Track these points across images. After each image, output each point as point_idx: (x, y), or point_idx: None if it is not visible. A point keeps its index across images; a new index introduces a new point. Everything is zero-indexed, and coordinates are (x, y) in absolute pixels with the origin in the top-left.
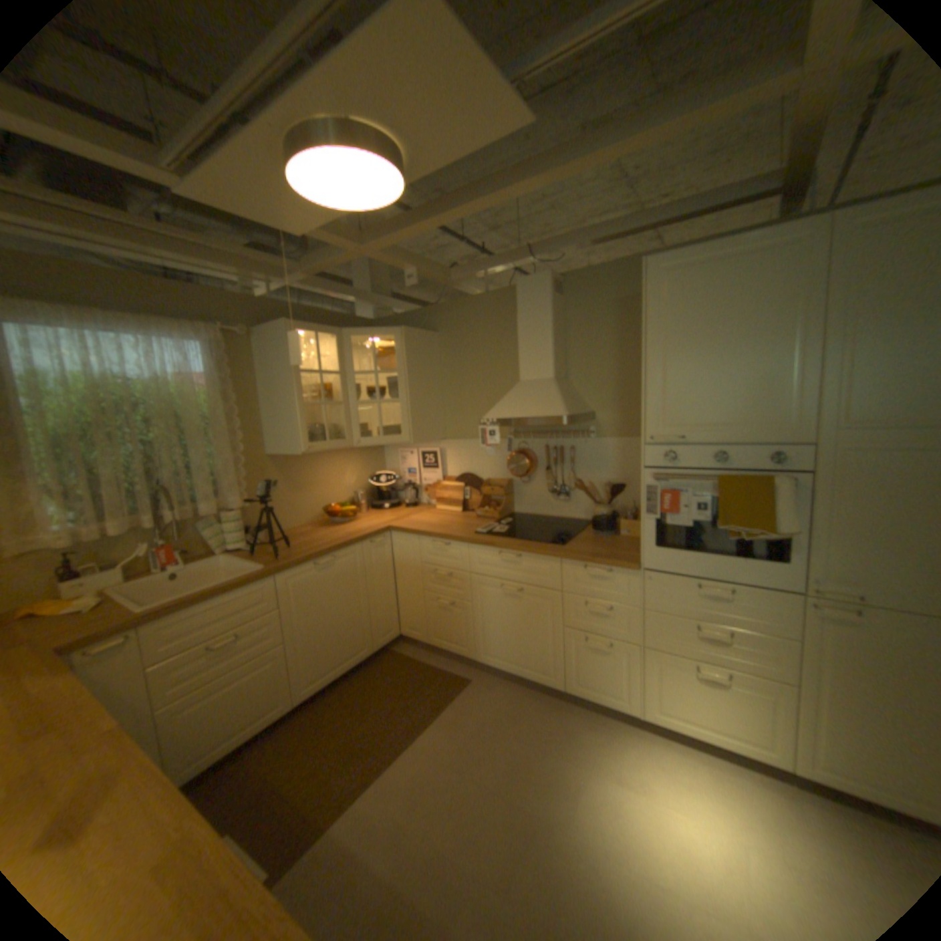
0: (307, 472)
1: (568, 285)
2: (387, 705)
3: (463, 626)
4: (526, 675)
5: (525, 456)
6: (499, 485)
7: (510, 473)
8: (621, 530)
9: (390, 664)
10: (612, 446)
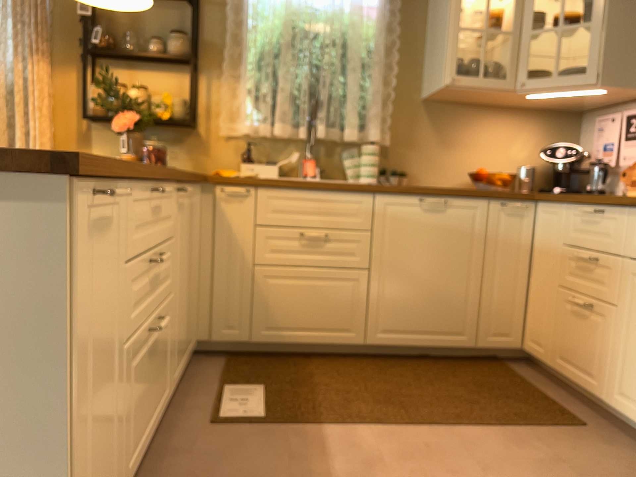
0: (464, 127)
1: None
2: (458, 392)
3: (599, 344)
4: None
5: None
6: None
7: None
8: None
9: (493, 369)
10: None
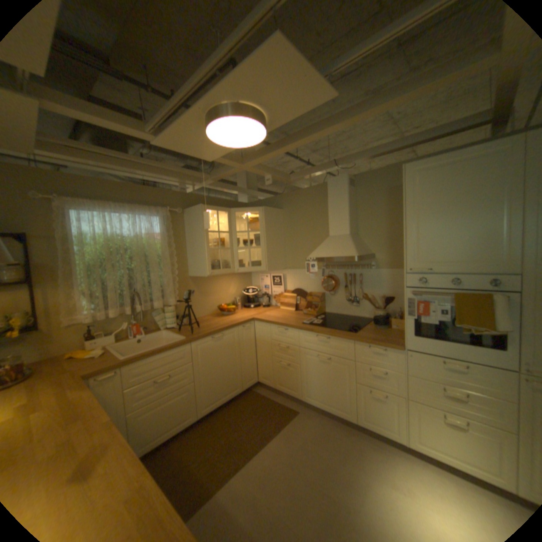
0: (209, 286)
1: (358, 181)
2: (250, 423)
3: (294, 379)
4: (332, 412)
5: (332, 279)
6: (317, 295)
7: (323, 289)
8: (392, 325)
9: (252, 399)
10: (386, 273)
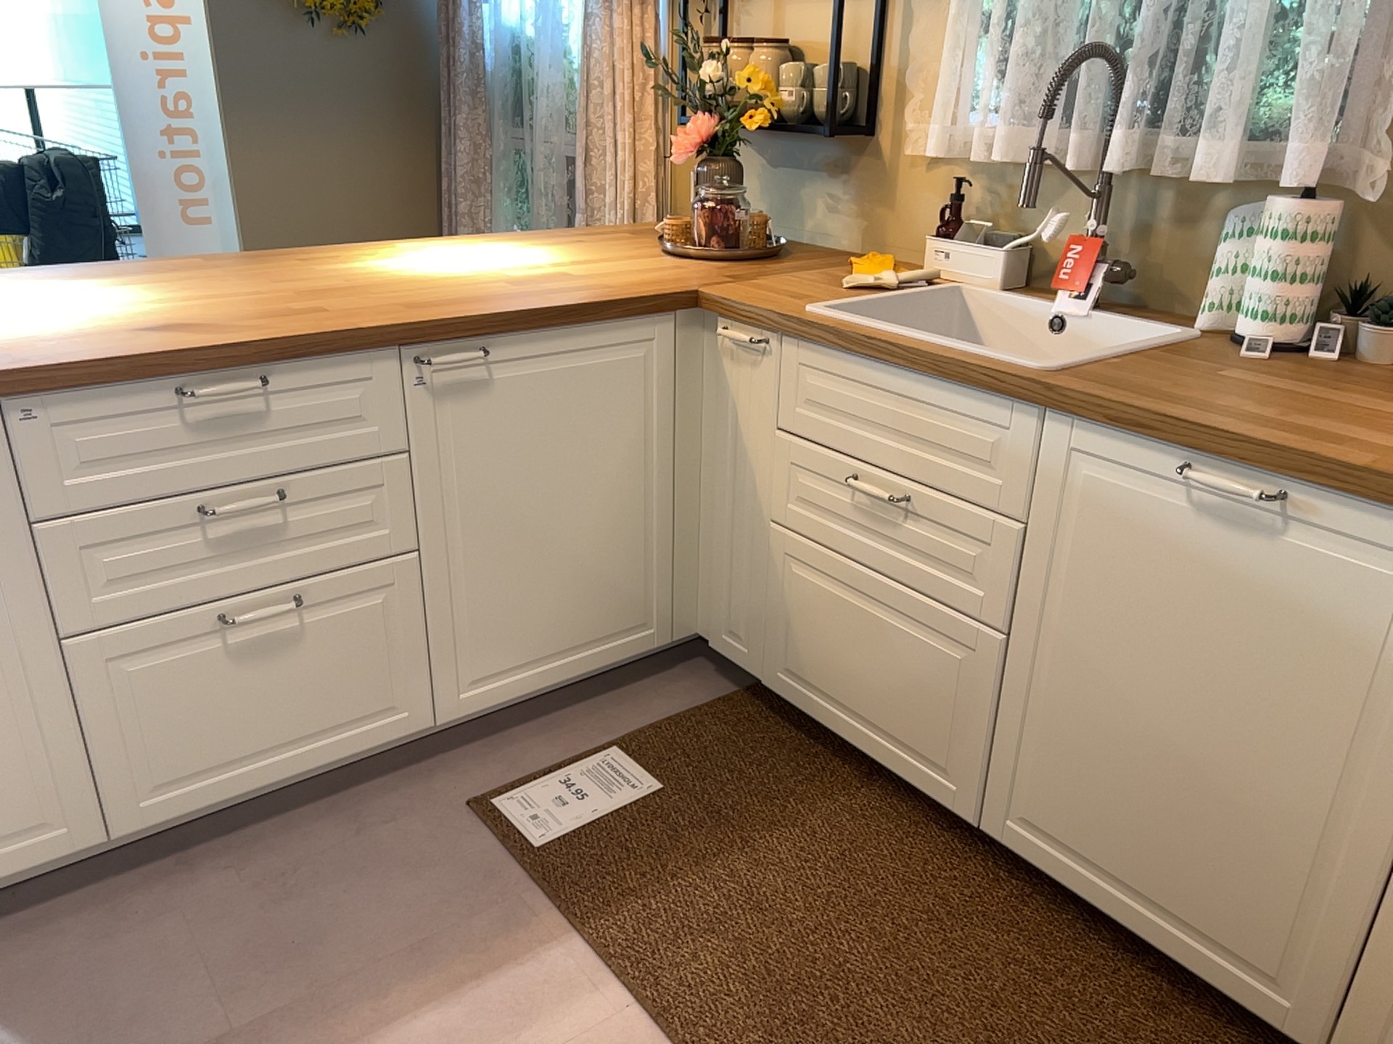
0: None
1: None
2: None
3: None
4: None
5: None
6: None
7: None
8: None
9: None
10: None
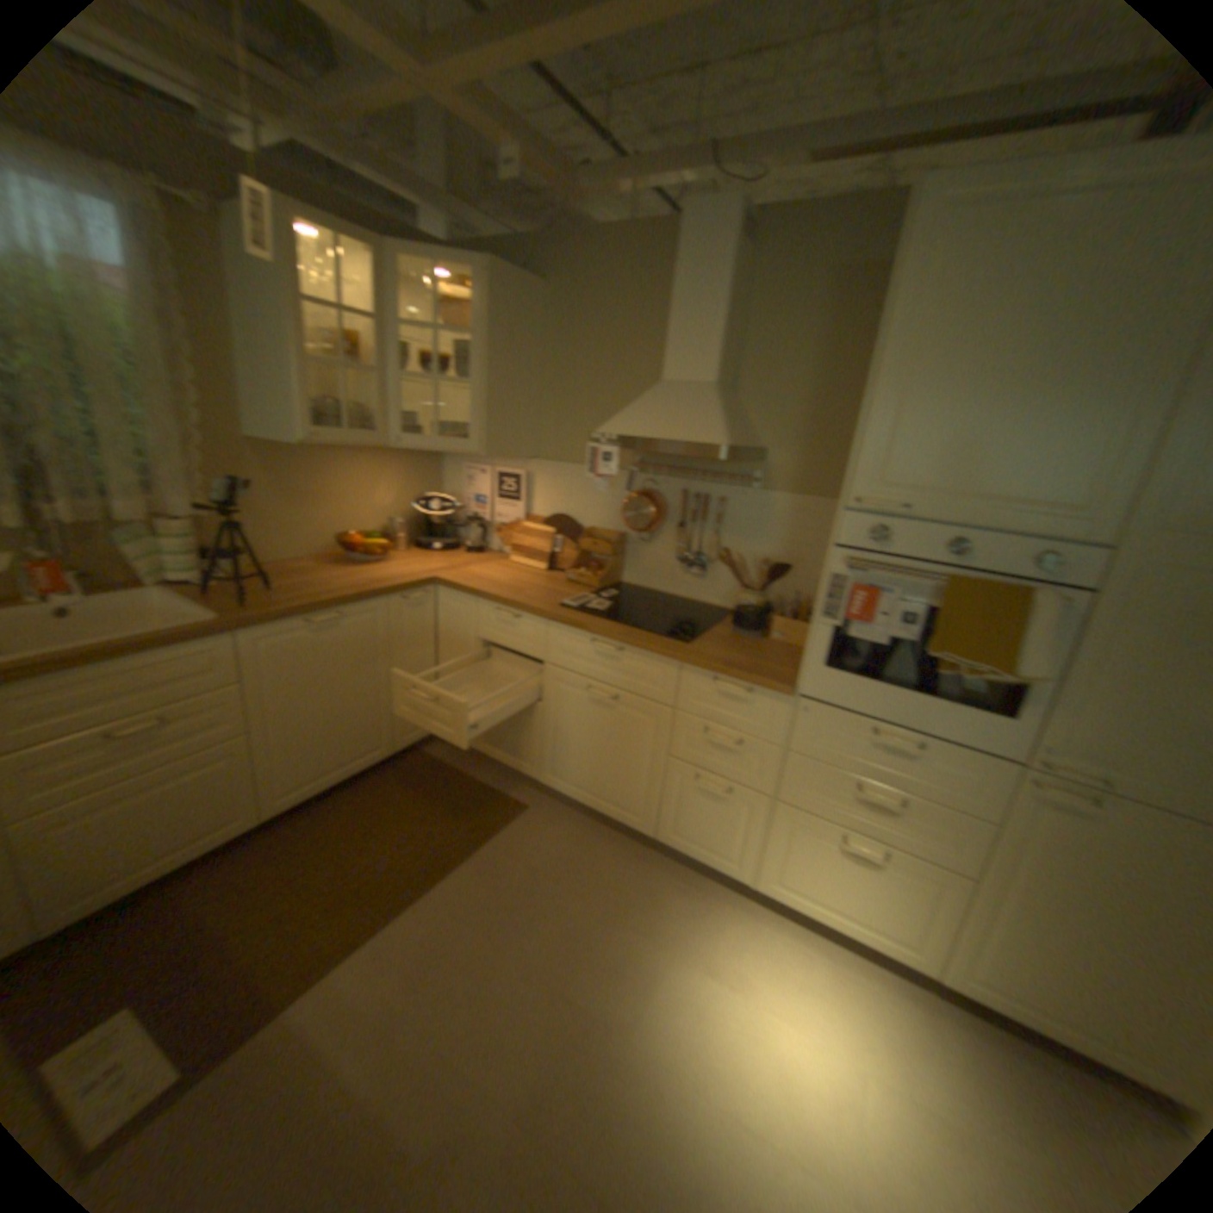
0: (308, 475)
1: (764, 227)
2: (401, 830)
3: (523, 732)
4: (602, 809)
5: (649, 500)
6: (604, 538)
7: (623, 523)
8: (771, 629)
9: (414, 770)
10: (780, 504)
